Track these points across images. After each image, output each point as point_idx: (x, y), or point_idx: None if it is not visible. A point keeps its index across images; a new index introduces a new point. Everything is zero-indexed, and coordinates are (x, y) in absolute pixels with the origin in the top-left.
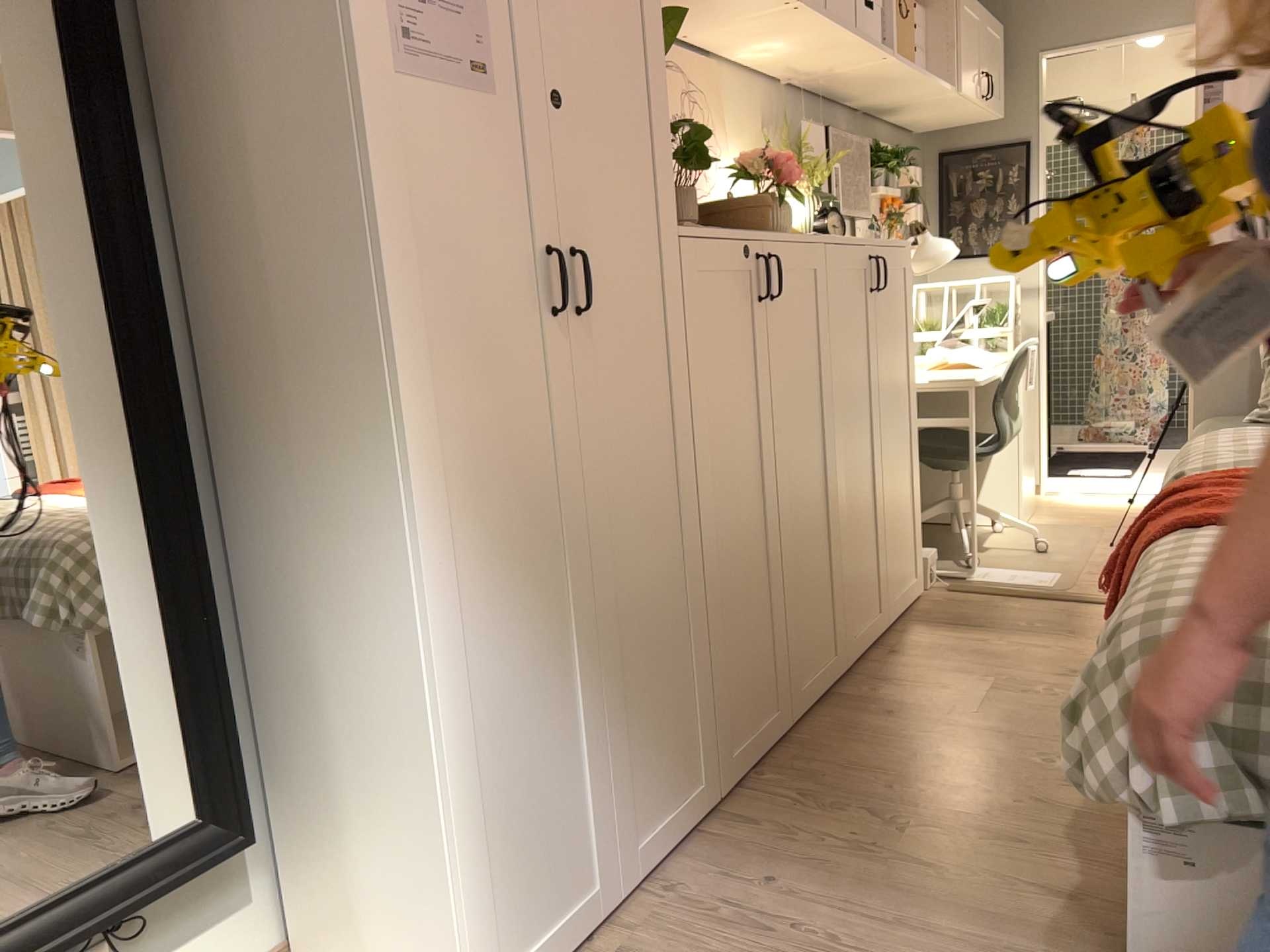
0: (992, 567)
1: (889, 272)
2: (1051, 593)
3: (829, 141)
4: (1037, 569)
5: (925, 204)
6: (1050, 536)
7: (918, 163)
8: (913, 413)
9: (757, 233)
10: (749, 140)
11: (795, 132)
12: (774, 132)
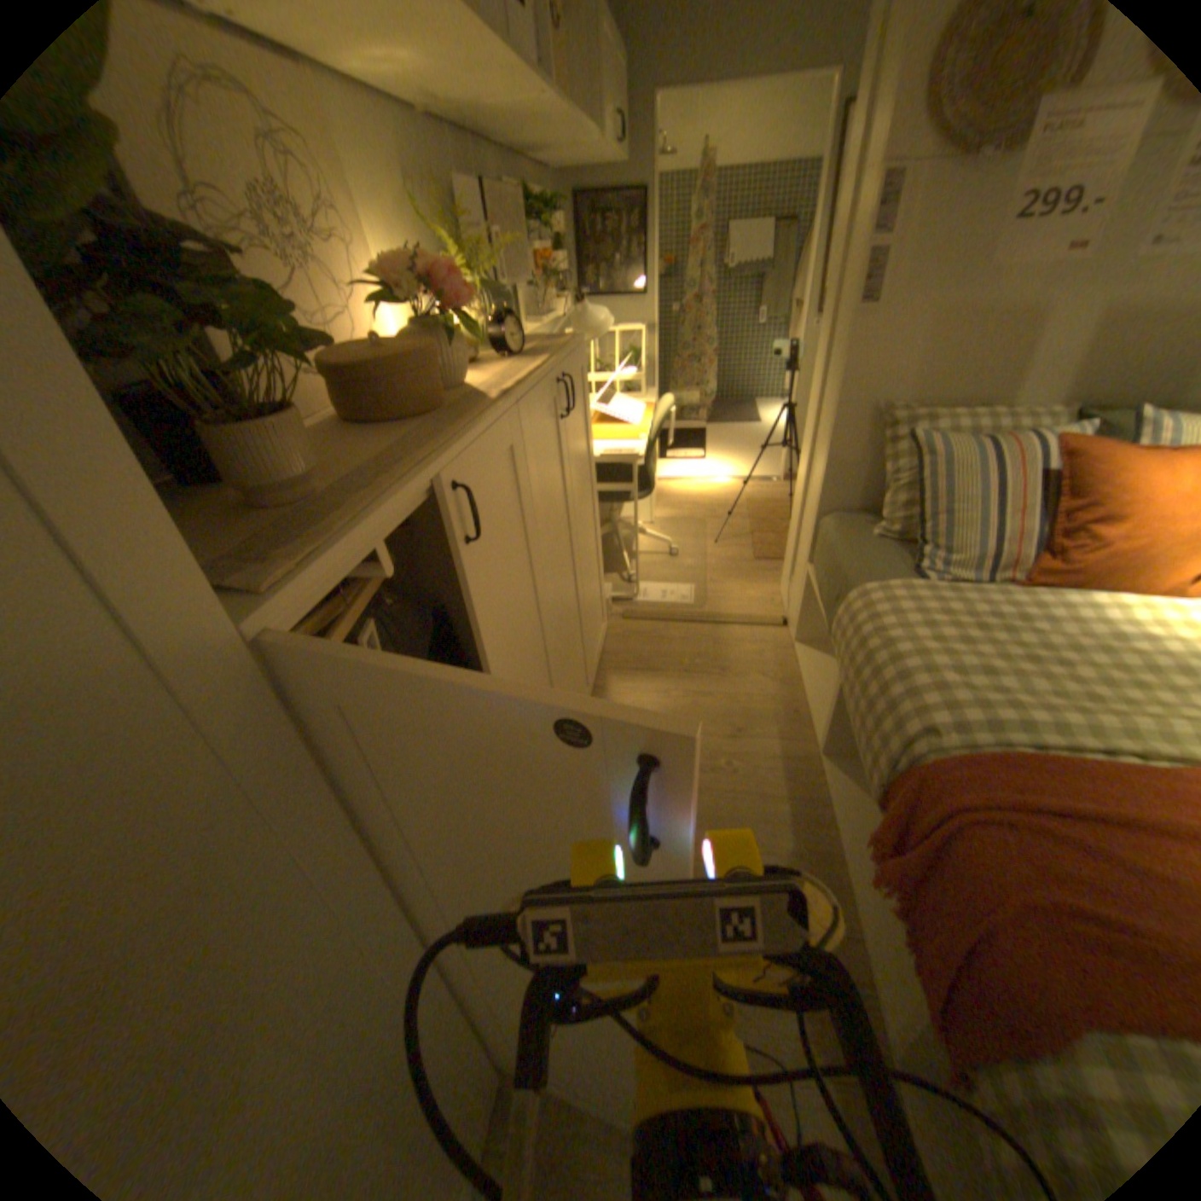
0: (648, 583)
1: (574, 378)
2: (698, 618)
3: (485, 186)
4: (678, 580)
5: (567, 240)
6: (676, 535)
7: (560, 198)
8: (597, 498)
9: (430, 465)
10: (392, 199)
11: (447, 178)
12: (422, 181)
